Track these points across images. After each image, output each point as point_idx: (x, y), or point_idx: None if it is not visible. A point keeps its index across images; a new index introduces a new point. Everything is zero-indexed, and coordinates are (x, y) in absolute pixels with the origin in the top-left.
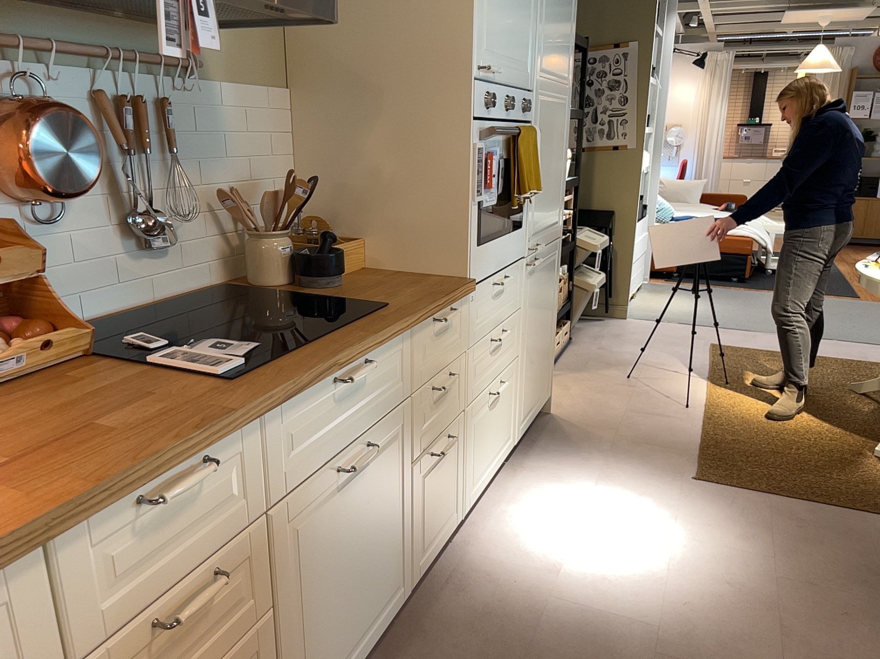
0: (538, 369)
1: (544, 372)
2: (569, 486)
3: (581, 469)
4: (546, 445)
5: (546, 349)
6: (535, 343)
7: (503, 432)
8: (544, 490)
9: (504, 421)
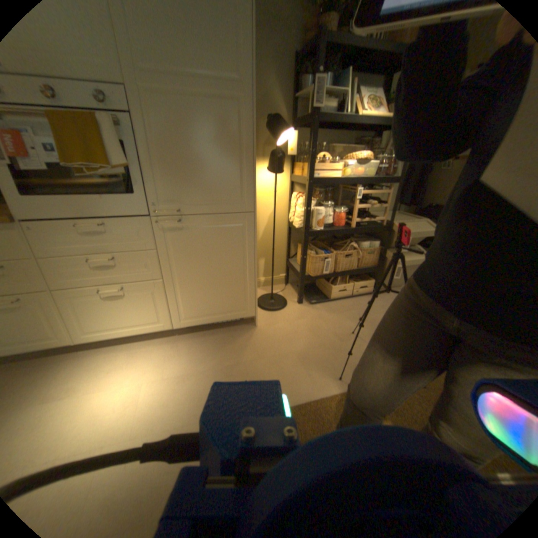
0: (216, 296)
1: (235, 300)
2: (157, 371)
3: (184, 367)
4: (209, 342)
5: (234, 287)
6: (201, 278)
7: (141, 319)
8: (147, 363)
9: (139, 313)
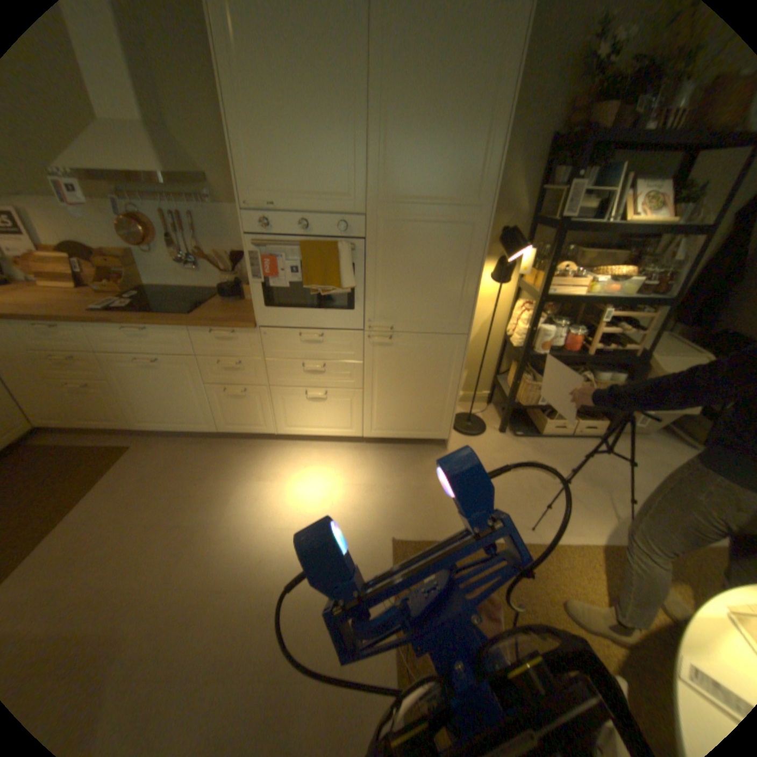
0: (411, 412)
1: (429, 420)
2: (348, 475)
3: (372, 477)
4: (396, 456)
5: (431, 406)
6: (400, 393)
7: (336, 422)
8: (339, 464)
9: (336, 416)
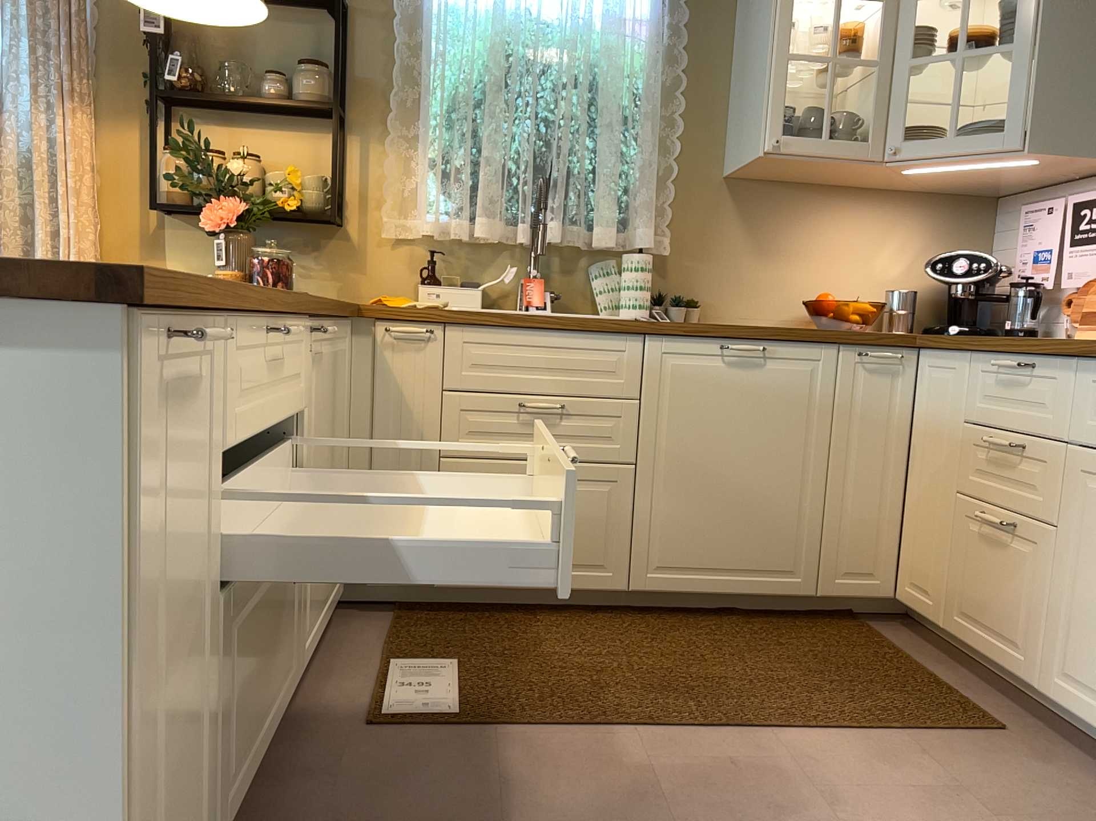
0: None
1: None
2: None
3: None
4: None
5: None
6: None
7: None
8: None
9: None
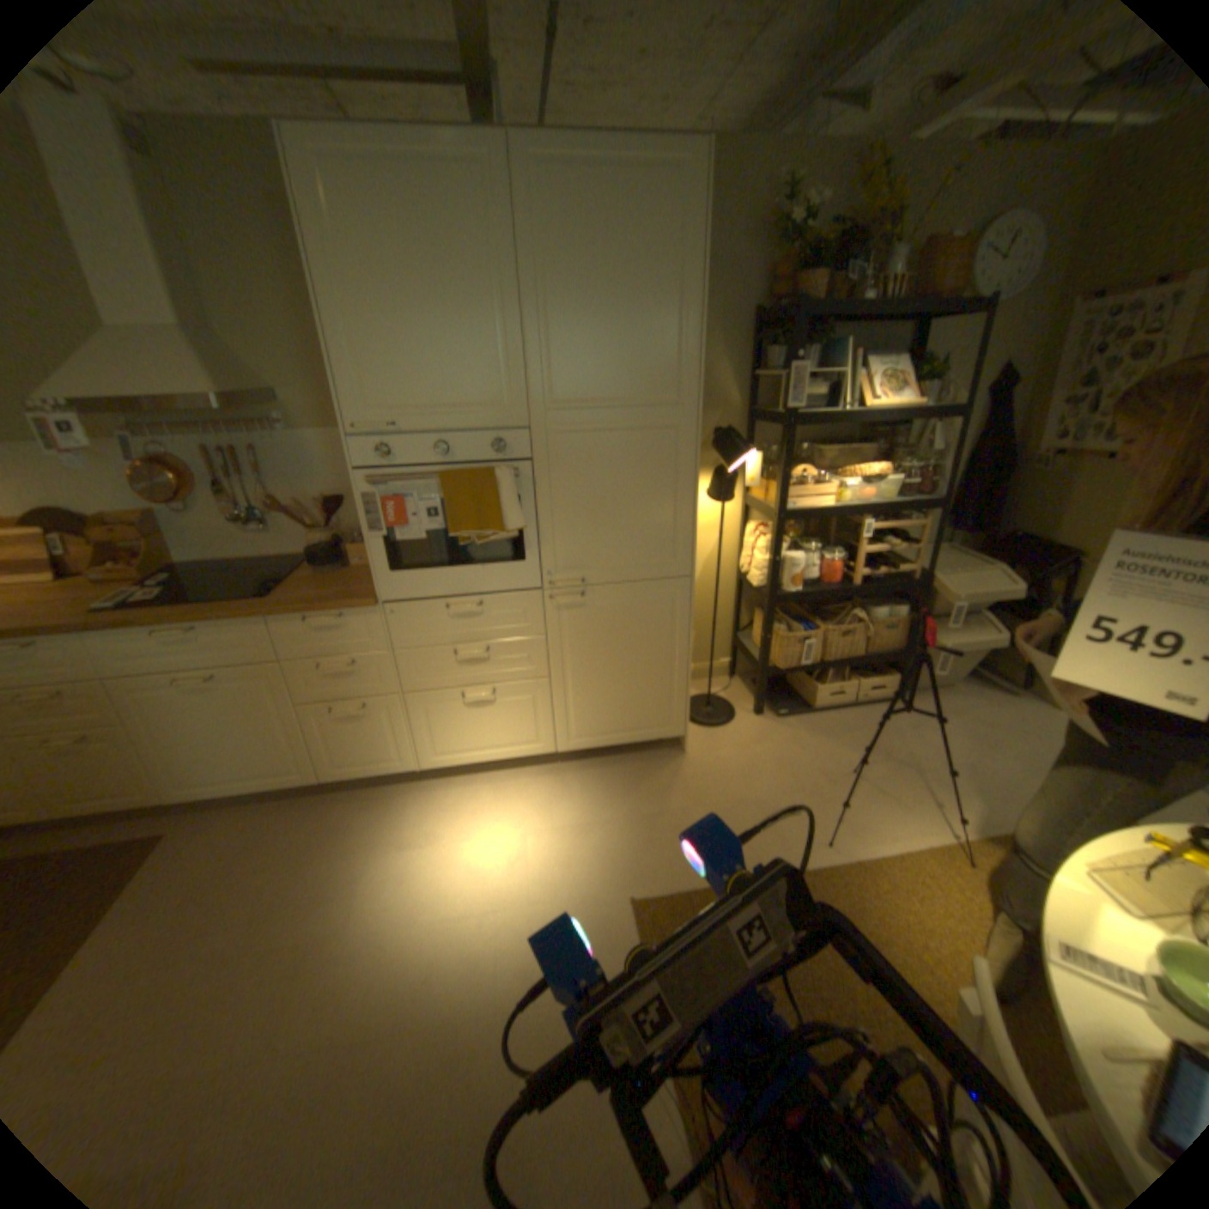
0: (625, 703)
1: (654, 710)
2: (543, 816)
3: (582, 813)
4: (611, 775)
5: (654, 689)
6: (606, 676)
7: (514, 736)
8: (525, 803)
9: (513, 726)
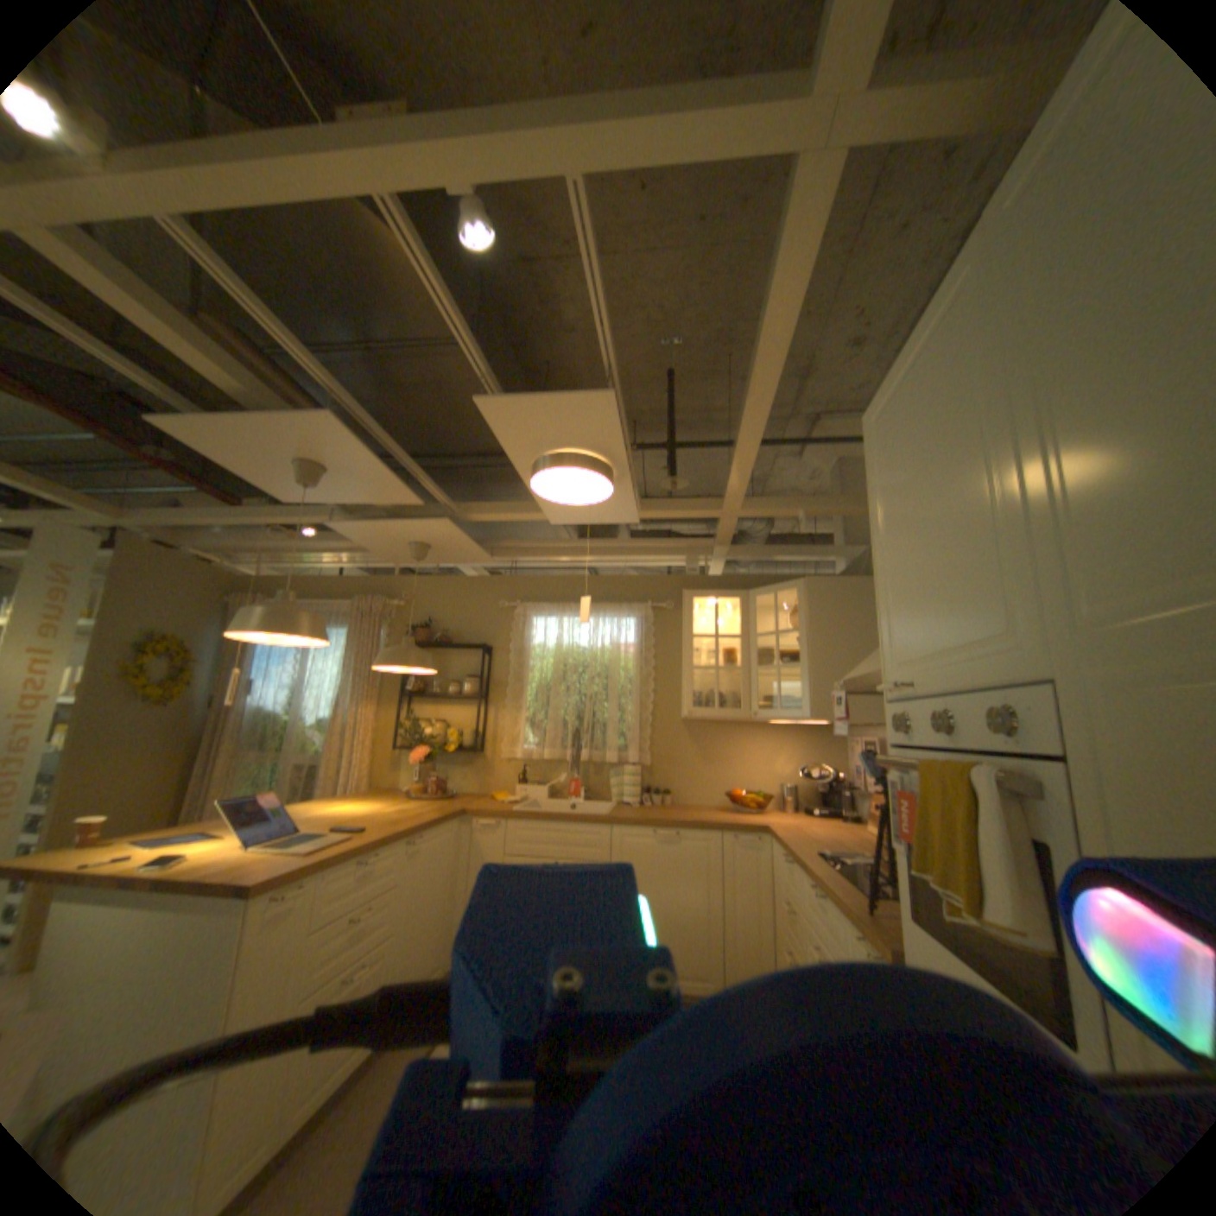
0: None
1: None
2: None
3: None
4: None
5: None
6: None
7: None
8: None
9: None
